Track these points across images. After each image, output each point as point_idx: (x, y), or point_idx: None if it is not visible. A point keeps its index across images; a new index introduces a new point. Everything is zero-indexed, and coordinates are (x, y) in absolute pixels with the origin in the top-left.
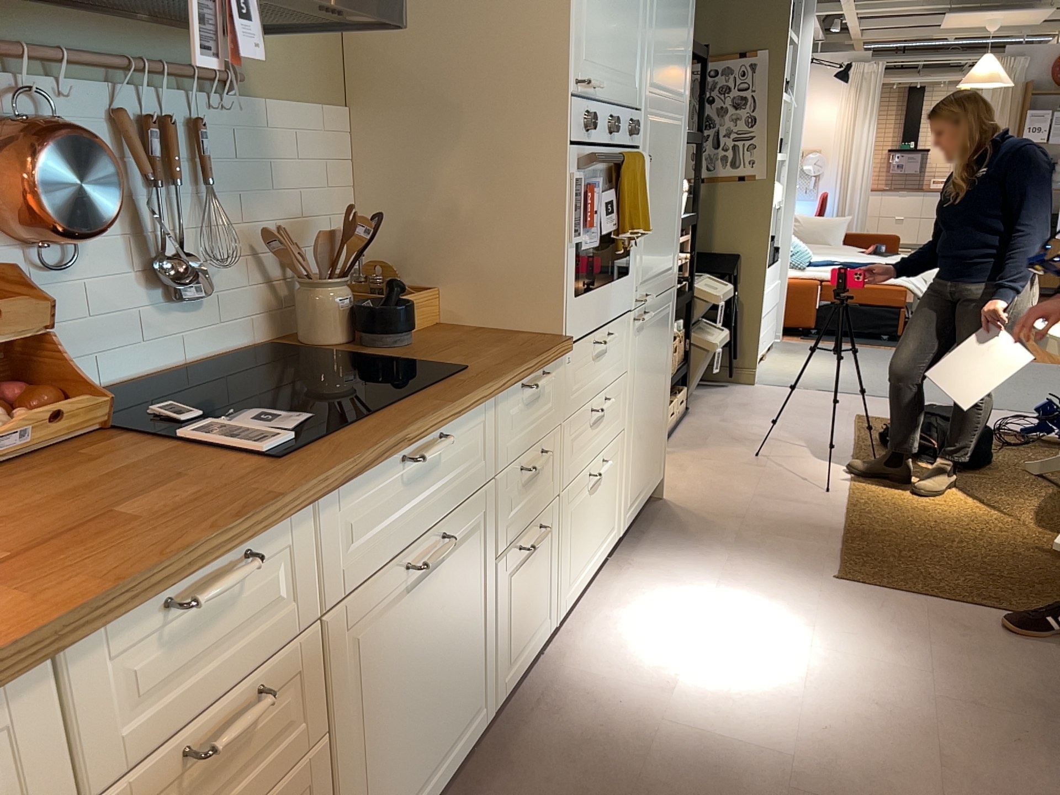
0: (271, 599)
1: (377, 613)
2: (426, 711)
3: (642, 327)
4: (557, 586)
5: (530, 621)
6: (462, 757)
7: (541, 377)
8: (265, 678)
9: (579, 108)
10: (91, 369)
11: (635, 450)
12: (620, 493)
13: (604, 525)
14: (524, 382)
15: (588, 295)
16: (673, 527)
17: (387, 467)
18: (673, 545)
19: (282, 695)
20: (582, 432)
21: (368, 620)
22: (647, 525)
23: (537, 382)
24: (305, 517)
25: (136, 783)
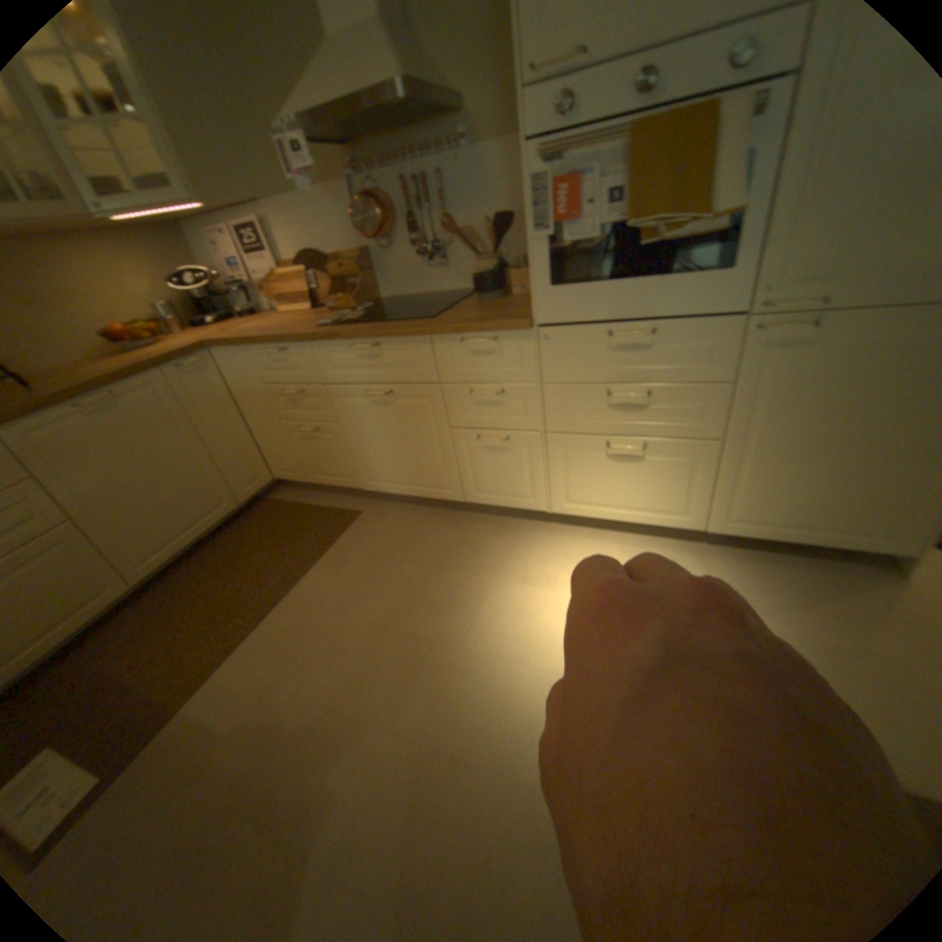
0: (300, 366)
1: (353, 399)
2: (397, 457)
3: (796, 339)
4: (544, 488)
5: (502, 484)
6: (435, 498)
7: (479, 337)
8: (305, 388)
9: (539, 90)
10: (401, 287)
11: (761, 474)
12: (702, 493)
13: (652, 499)
14: (465, 337)
15: (583, 284)
16: (823, 589)
17: (343, 344)
18: (772, 588)
19: (314, 398)
20: (584, 402)
21: (349, 399)
22: (807, 567)
23: (467, 339)
24: (305, 346)
25: (273, 388)
